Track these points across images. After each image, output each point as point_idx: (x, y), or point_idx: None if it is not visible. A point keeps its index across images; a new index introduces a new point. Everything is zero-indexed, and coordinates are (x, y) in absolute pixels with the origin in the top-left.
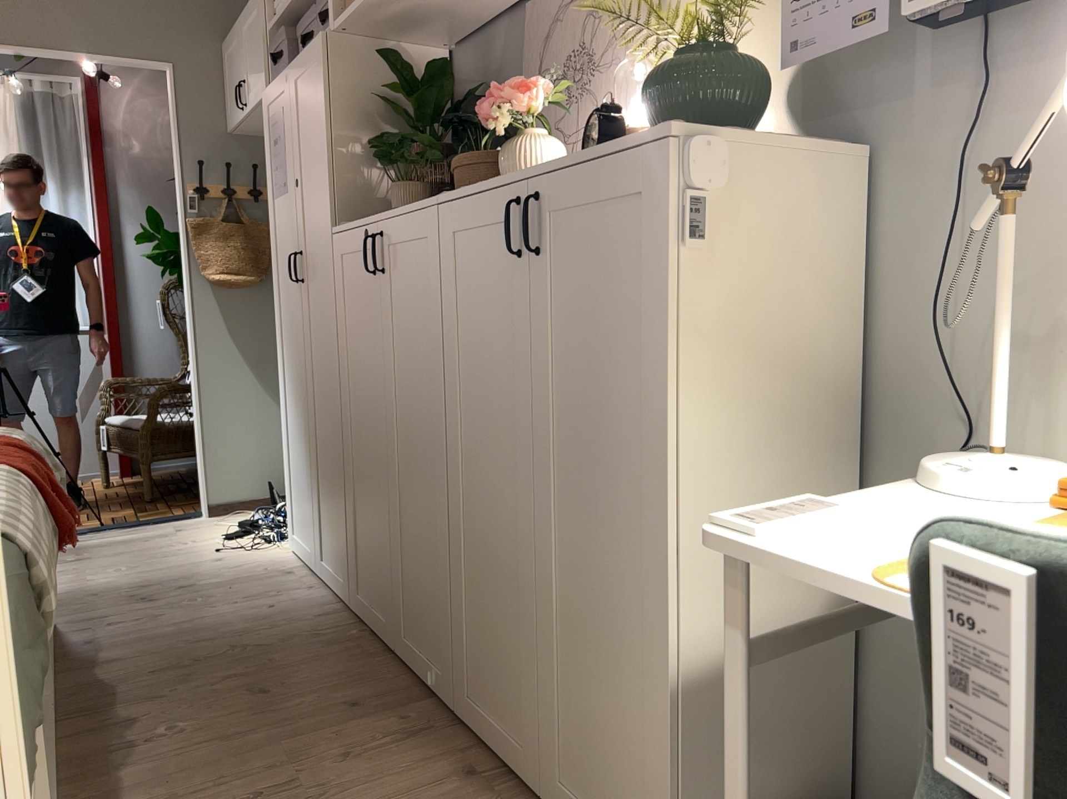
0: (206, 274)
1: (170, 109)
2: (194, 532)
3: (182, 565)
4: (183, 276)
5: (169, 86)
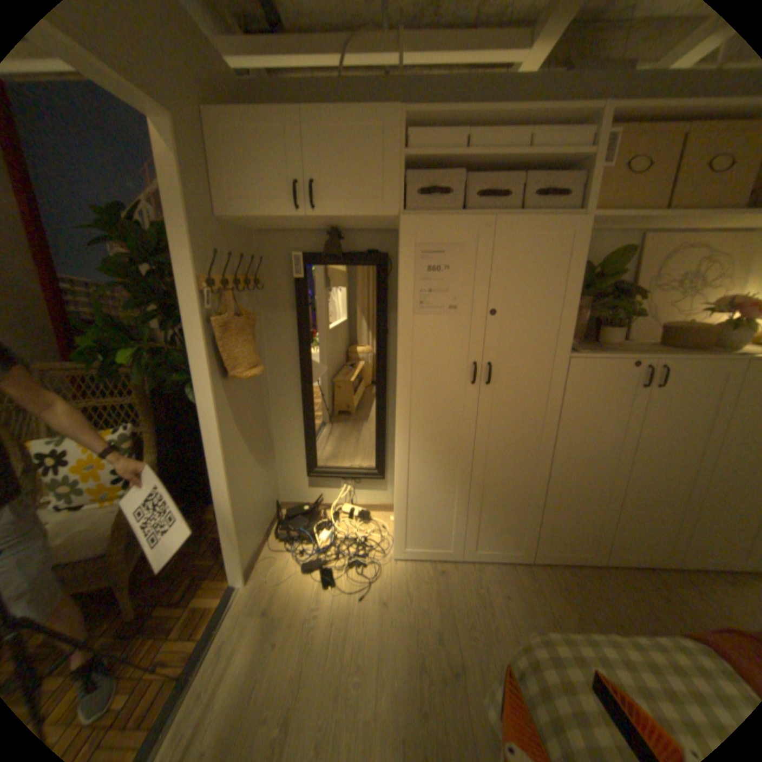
0: (238, 375)
1: (169, 180)
2: (284, 605)
3: (379, 631)
4: (196, 380)
5: (164, 147)
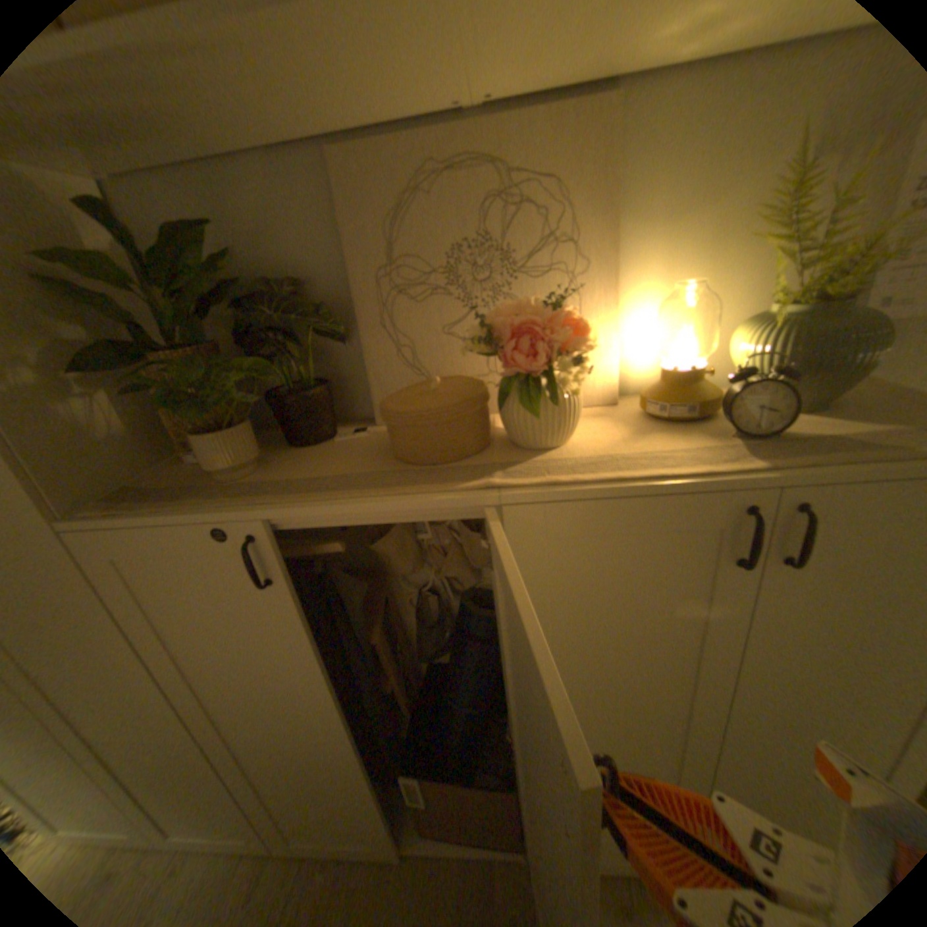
0: None
1: None
2: None
3: None
4: None
5: None
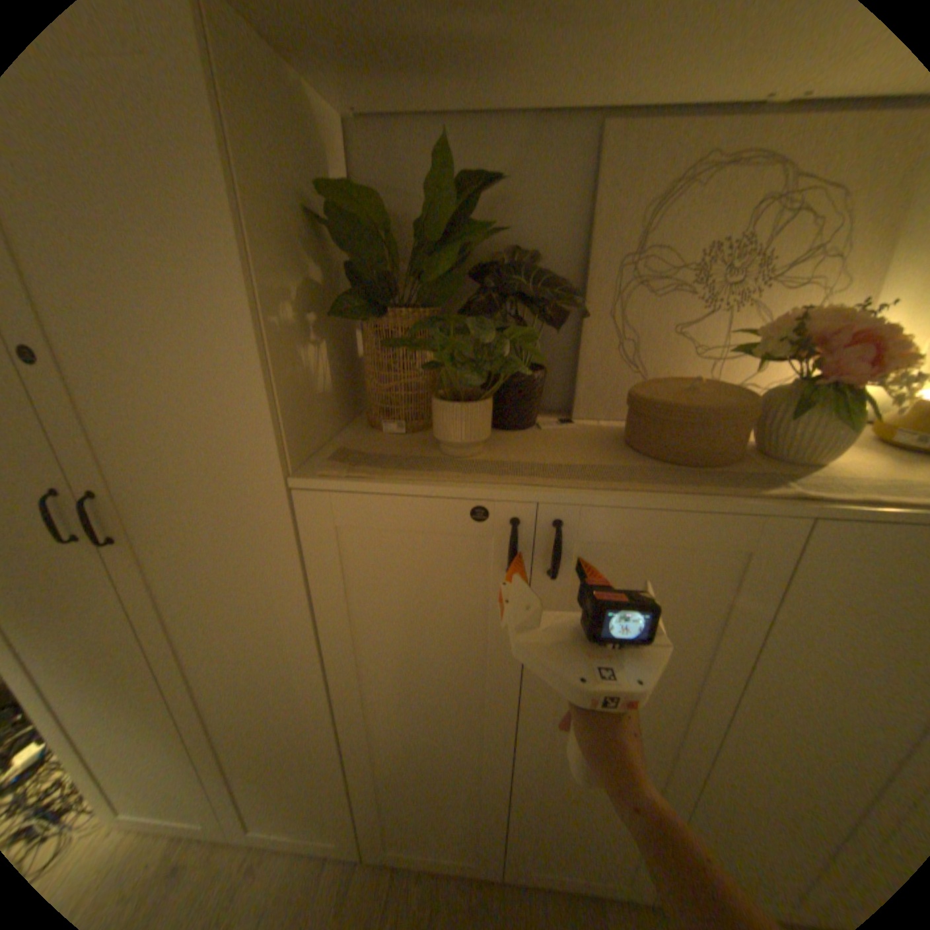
0: None
1: None
2: None
3: None
4: None
5: None
